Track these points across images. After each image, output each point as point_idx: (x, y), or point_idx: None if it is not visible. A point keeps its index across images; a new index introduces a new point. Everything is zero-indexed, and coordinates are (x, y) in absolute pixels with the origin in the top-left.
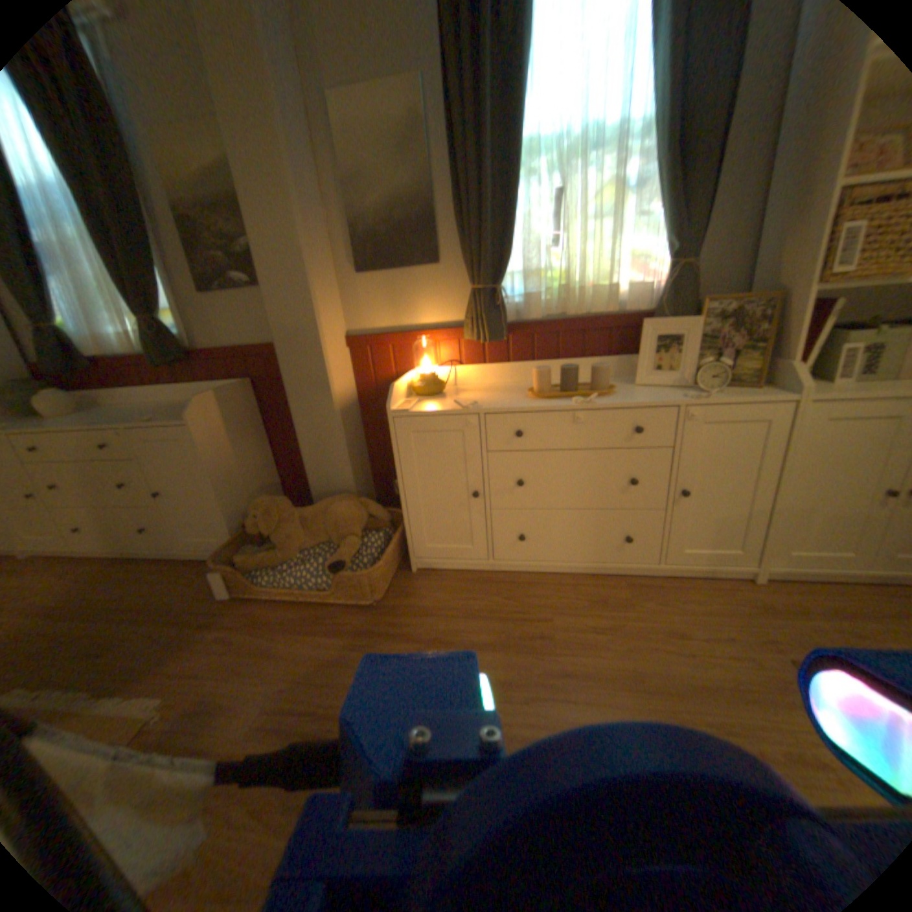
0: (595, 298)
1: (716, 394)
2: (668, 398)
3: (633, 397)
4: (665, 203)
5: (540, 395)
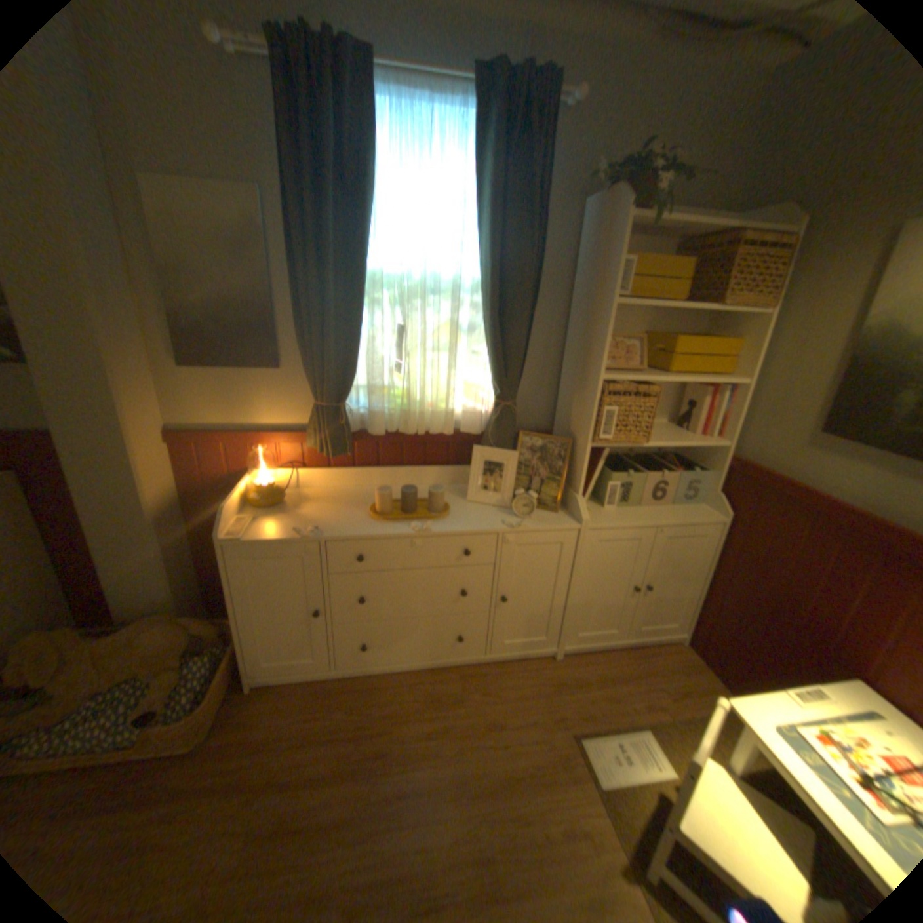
0: (434, 418)
1: (525, 520)
2: (490, 524)
3: (463, 520)
4: (489, 355)
5: (381, 518)
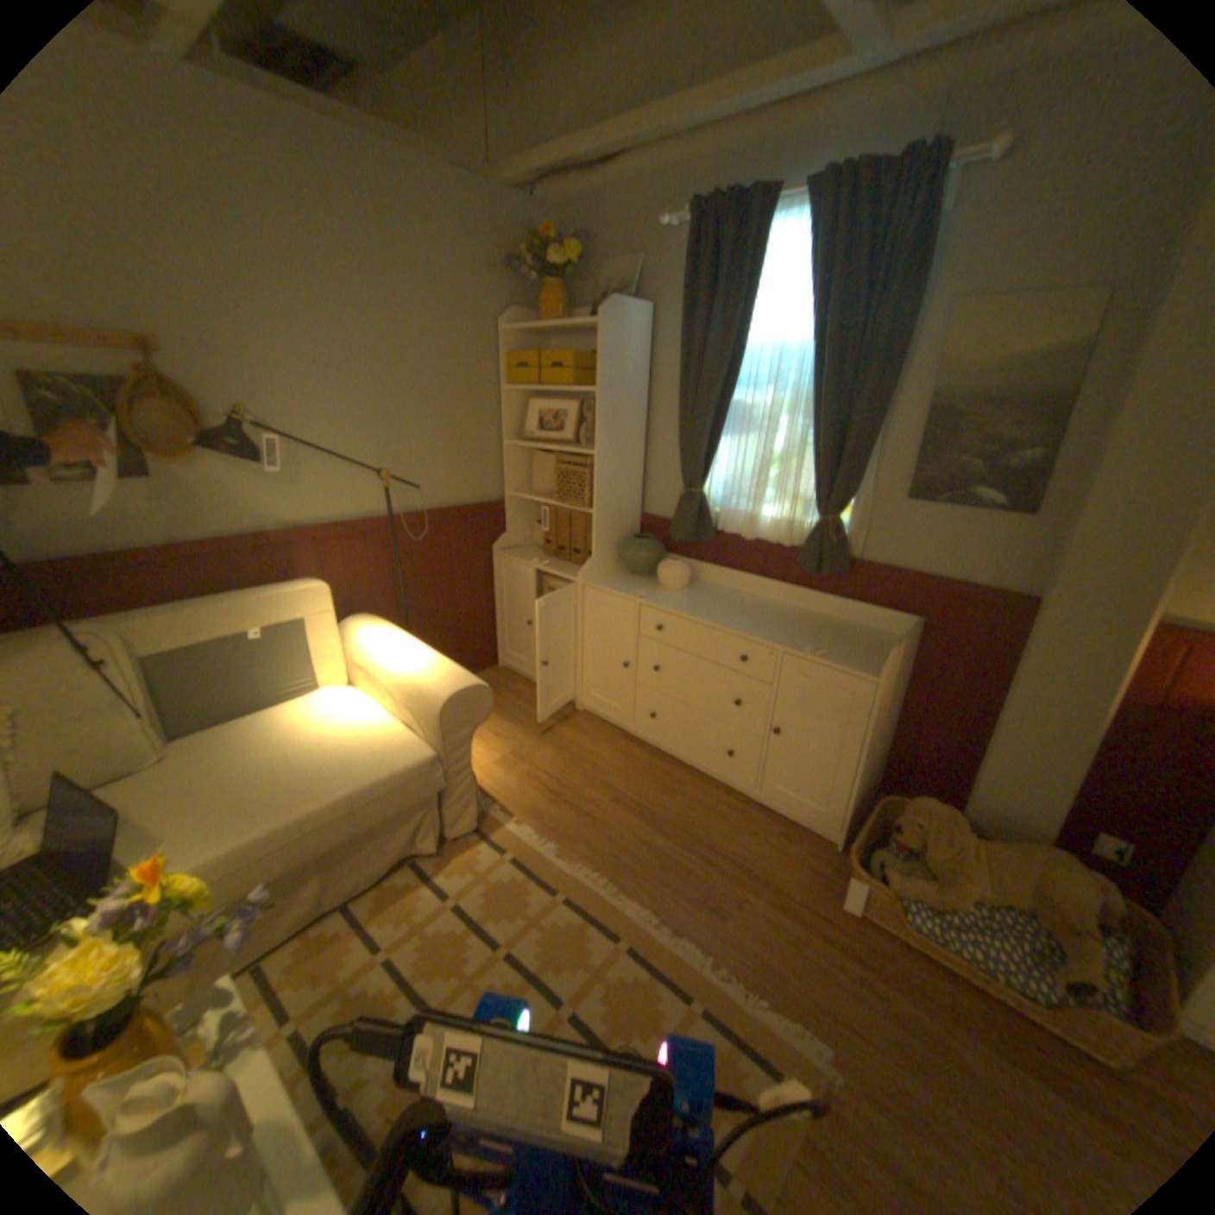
0: None
1: None
2: None
3: None
4: None
5: None
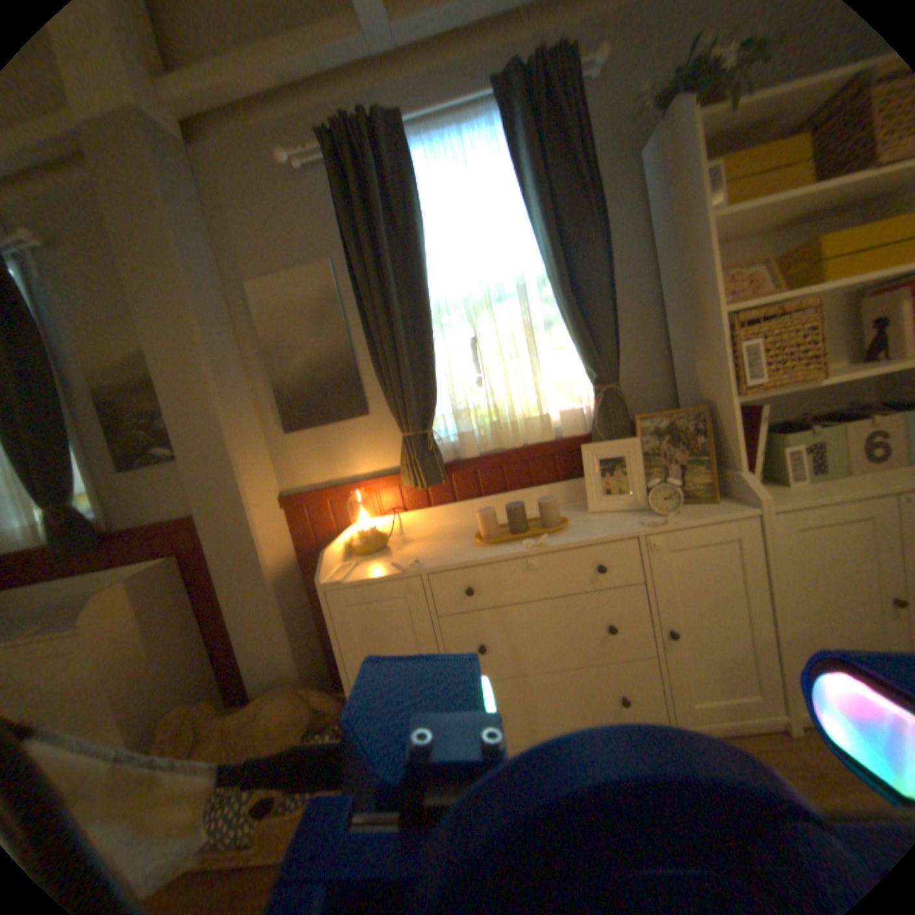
0: (530, 429)
1: (674, 516)
2: (625, 528)
3: (589, 530)
4: (574, 339)
5: (488, 541)
